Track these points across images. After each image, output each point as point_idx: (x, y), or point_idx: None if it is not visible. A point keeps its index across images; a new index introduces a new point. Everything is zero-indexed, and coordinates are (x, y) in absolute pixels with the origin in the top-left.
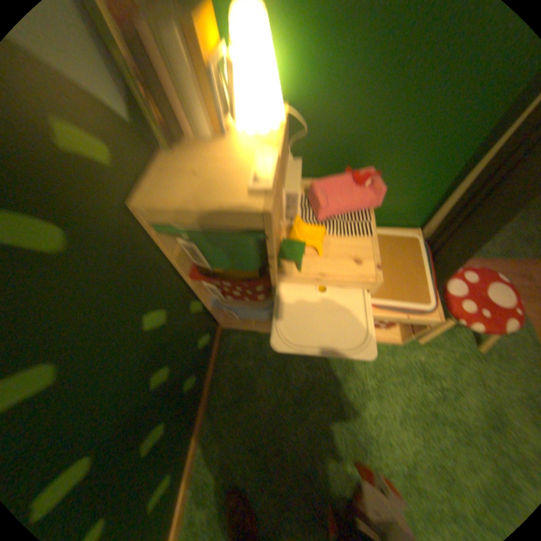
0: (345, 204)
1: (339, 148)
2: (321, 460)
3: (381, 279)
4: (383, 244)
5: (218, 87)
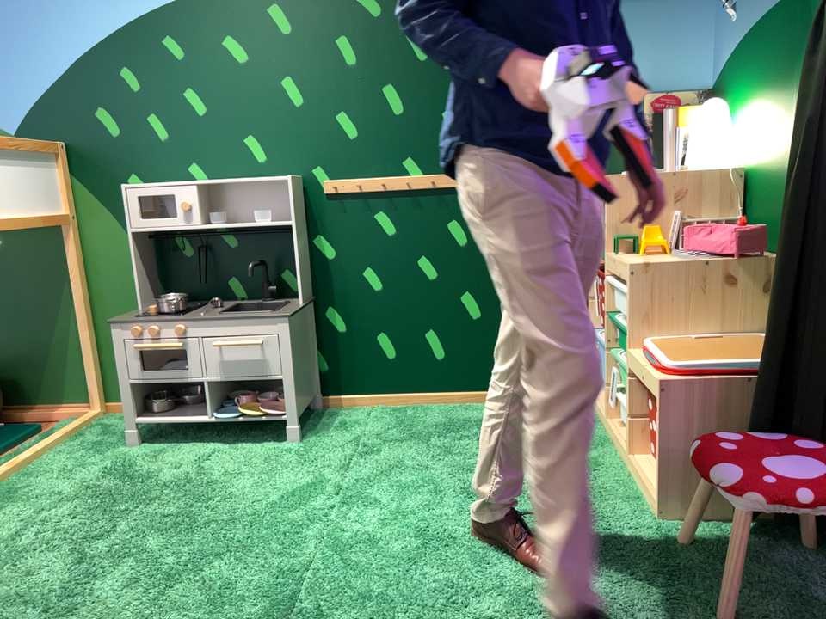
0: (705, 241)
1: (772, 216)
2: (463, 460)
3: (631, 265)
4: (753, 344)
5: (677, 141)
